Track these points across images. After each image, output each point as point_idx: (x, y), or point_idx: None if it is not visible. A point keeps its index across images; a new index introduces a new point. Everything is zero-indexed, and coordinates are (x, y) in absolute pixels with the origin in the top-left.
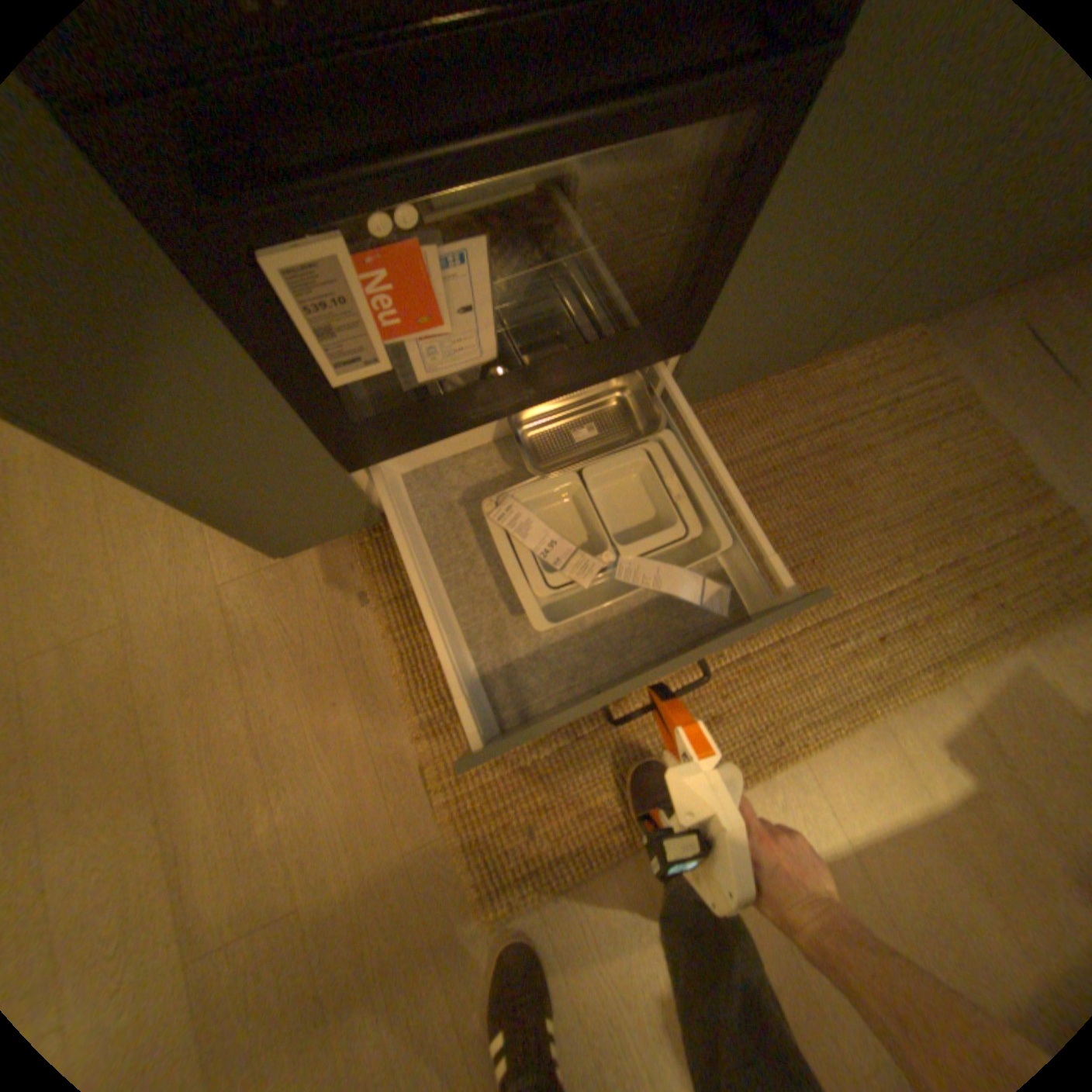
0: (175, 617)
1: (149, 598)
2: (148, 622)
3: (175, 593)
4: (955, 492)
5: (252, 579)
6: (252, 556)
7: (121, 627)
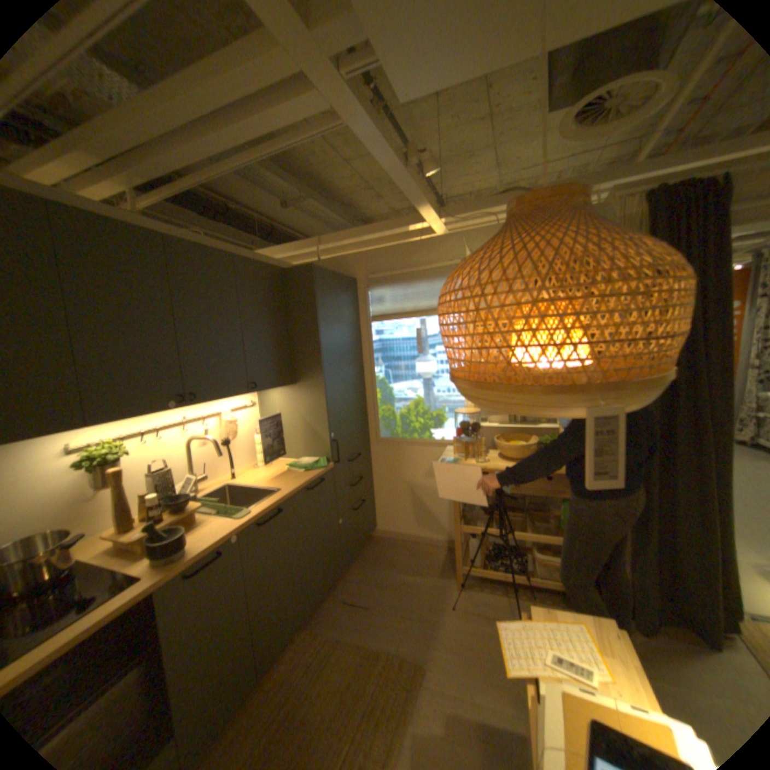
0: None
1: None
2: None
3: None
4: (347, 686)
5: None
6: None
7: None
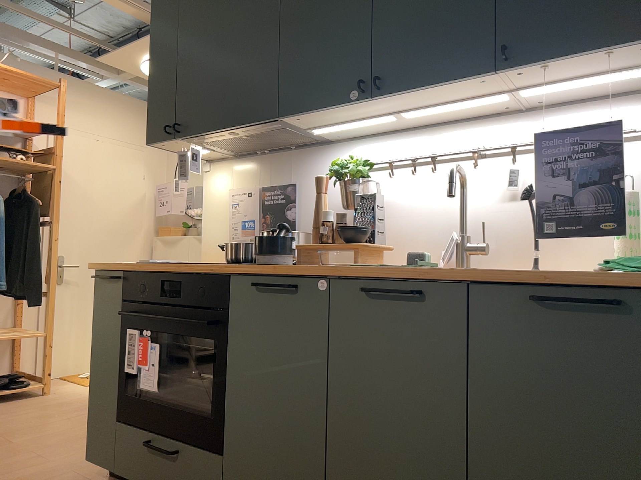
0: (54, 469)
1: (63, 463)
2: (51, 466)
3: (67, 466)
4: None
5: (77, 477)
6: (89, 474)
7: (48, 463)
